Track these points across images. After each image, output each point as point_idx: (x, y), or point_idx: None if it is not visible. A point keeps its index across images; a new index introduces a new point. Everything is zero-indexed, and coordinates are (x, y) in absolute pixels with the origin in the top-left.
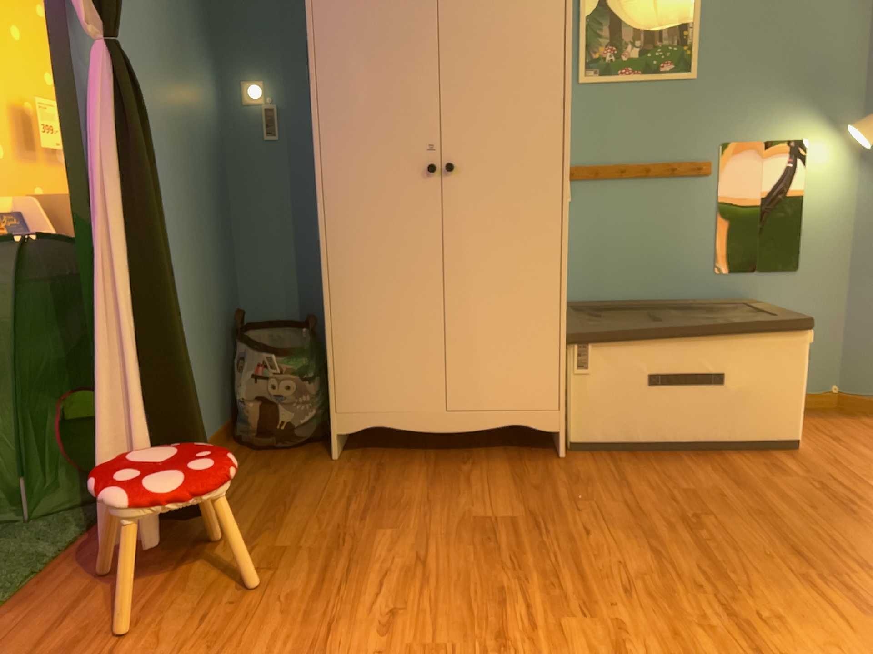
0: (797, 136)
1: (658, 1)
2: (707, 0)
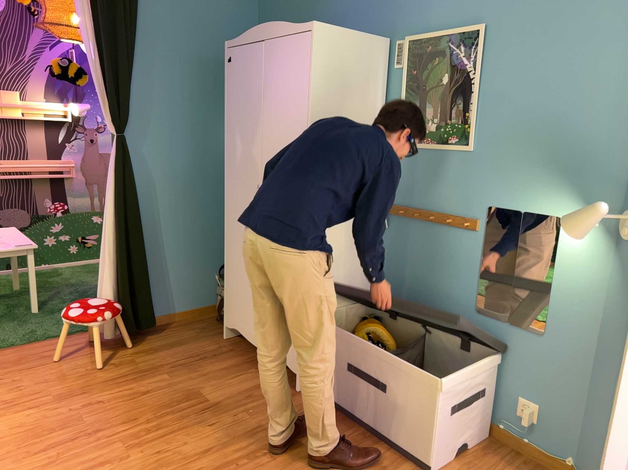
0: (552, 212)
1: (450, 89)
2: (486, 88)
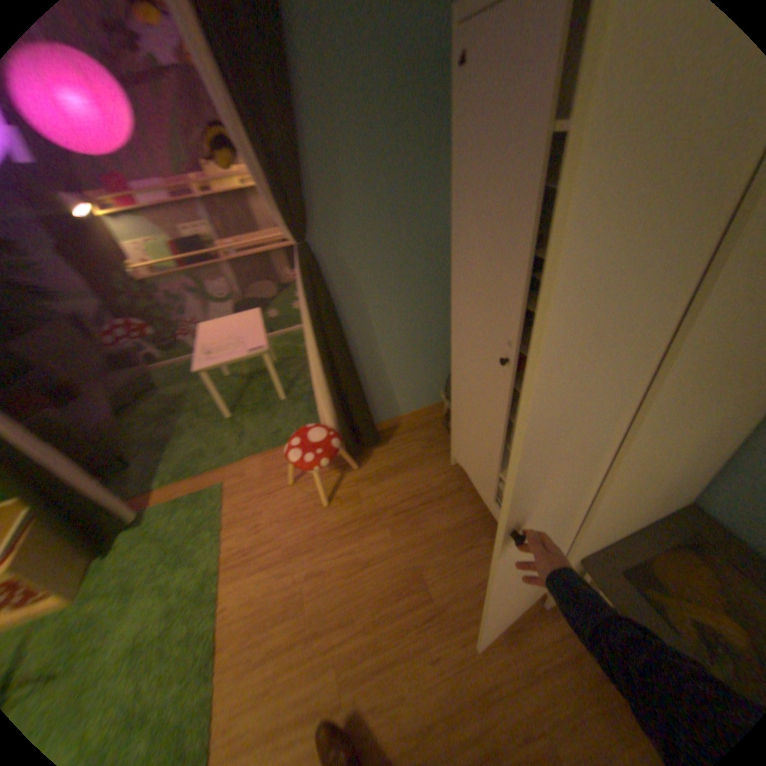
0: None
1: None
2: None
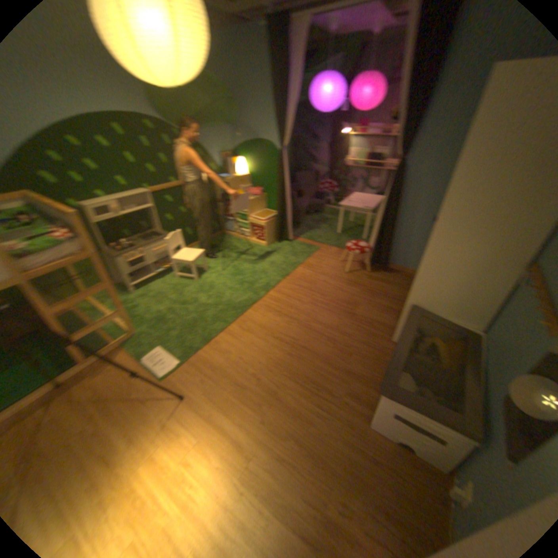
0: None
1: None
2: None
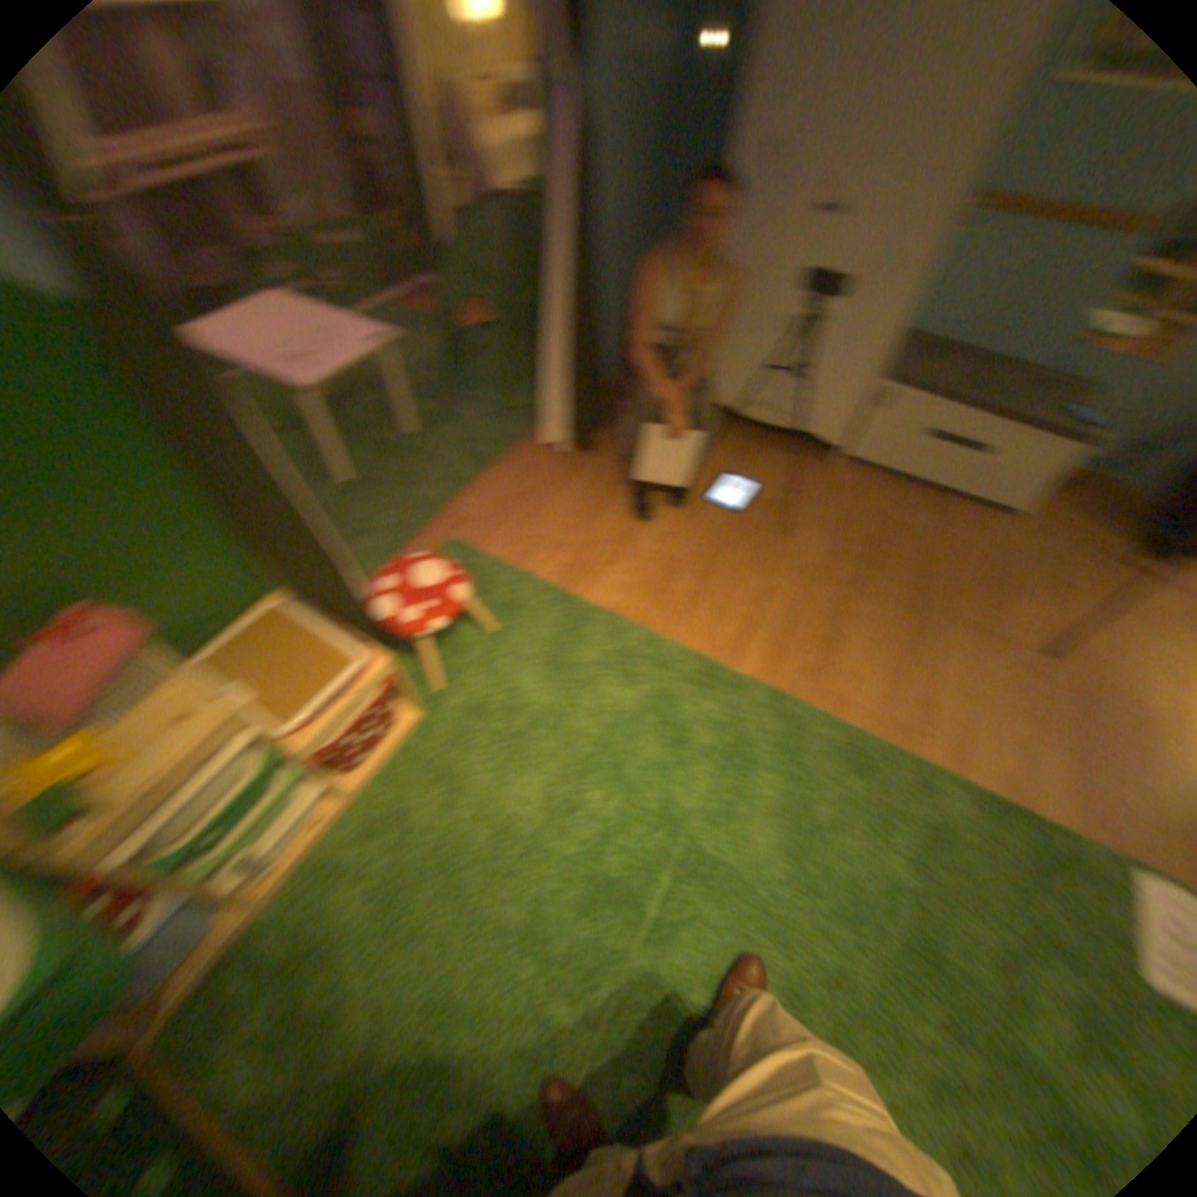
0: None
1: None
2: None
